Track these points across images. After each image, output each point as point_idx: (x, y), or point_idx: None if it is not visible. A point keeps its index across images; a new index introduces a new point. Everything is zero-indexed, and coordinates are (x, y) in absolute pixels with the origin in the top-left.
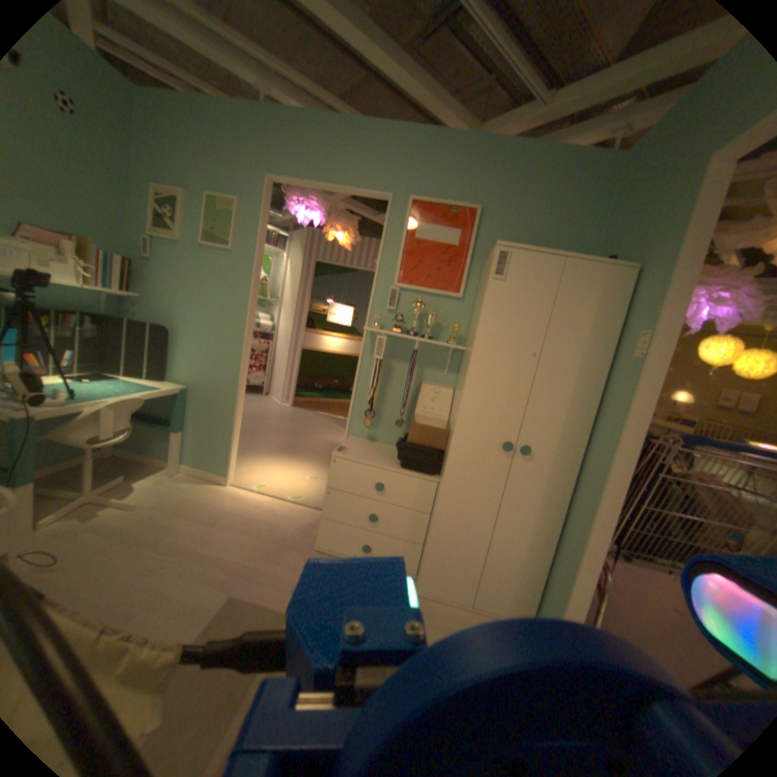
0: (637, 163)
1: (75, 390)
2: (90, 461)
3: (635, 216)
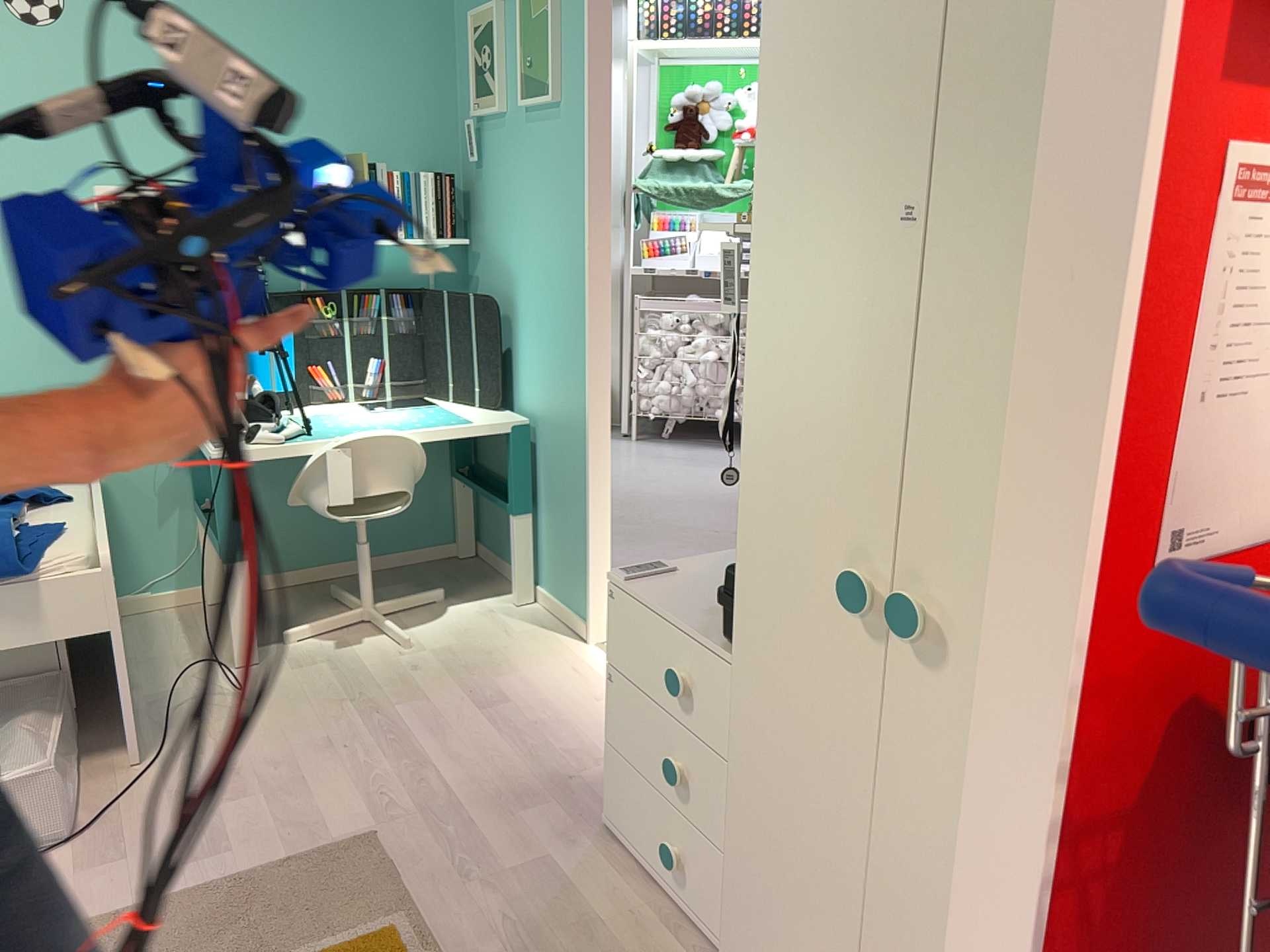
0: None
1: (346, 420)
2: (438, 557)
3: None
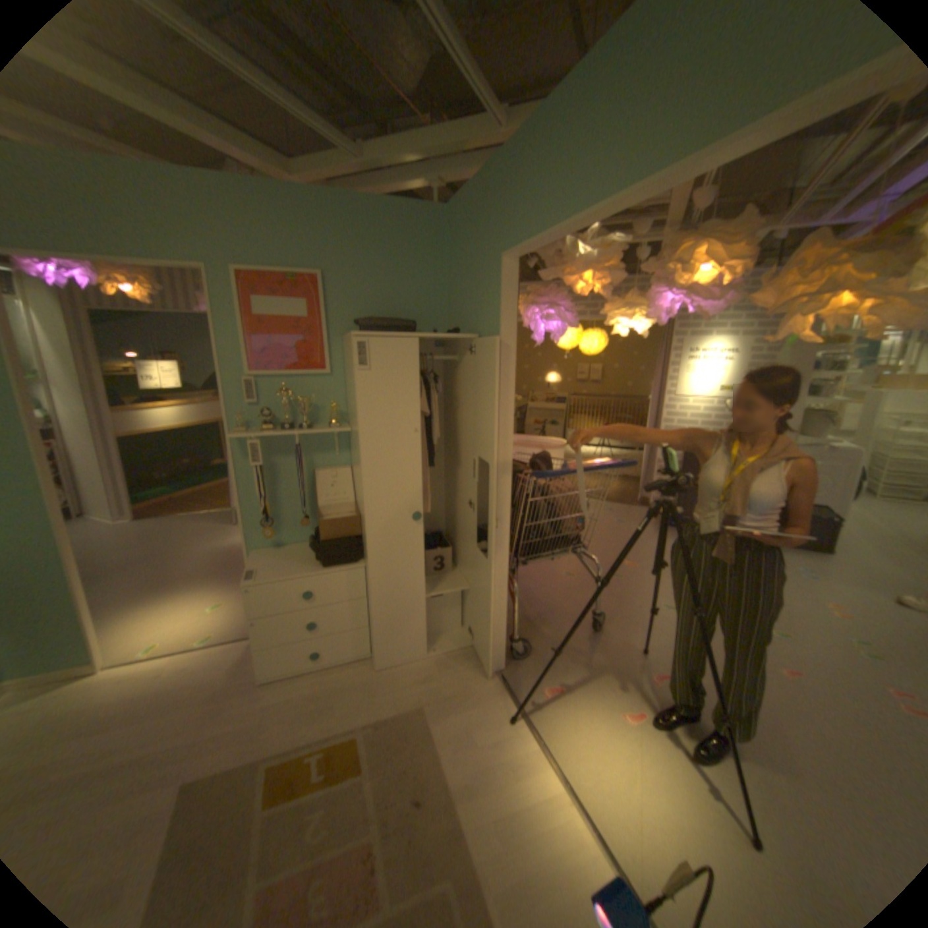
0: (456, 224)
1: None
2: None
3: (465, 281)
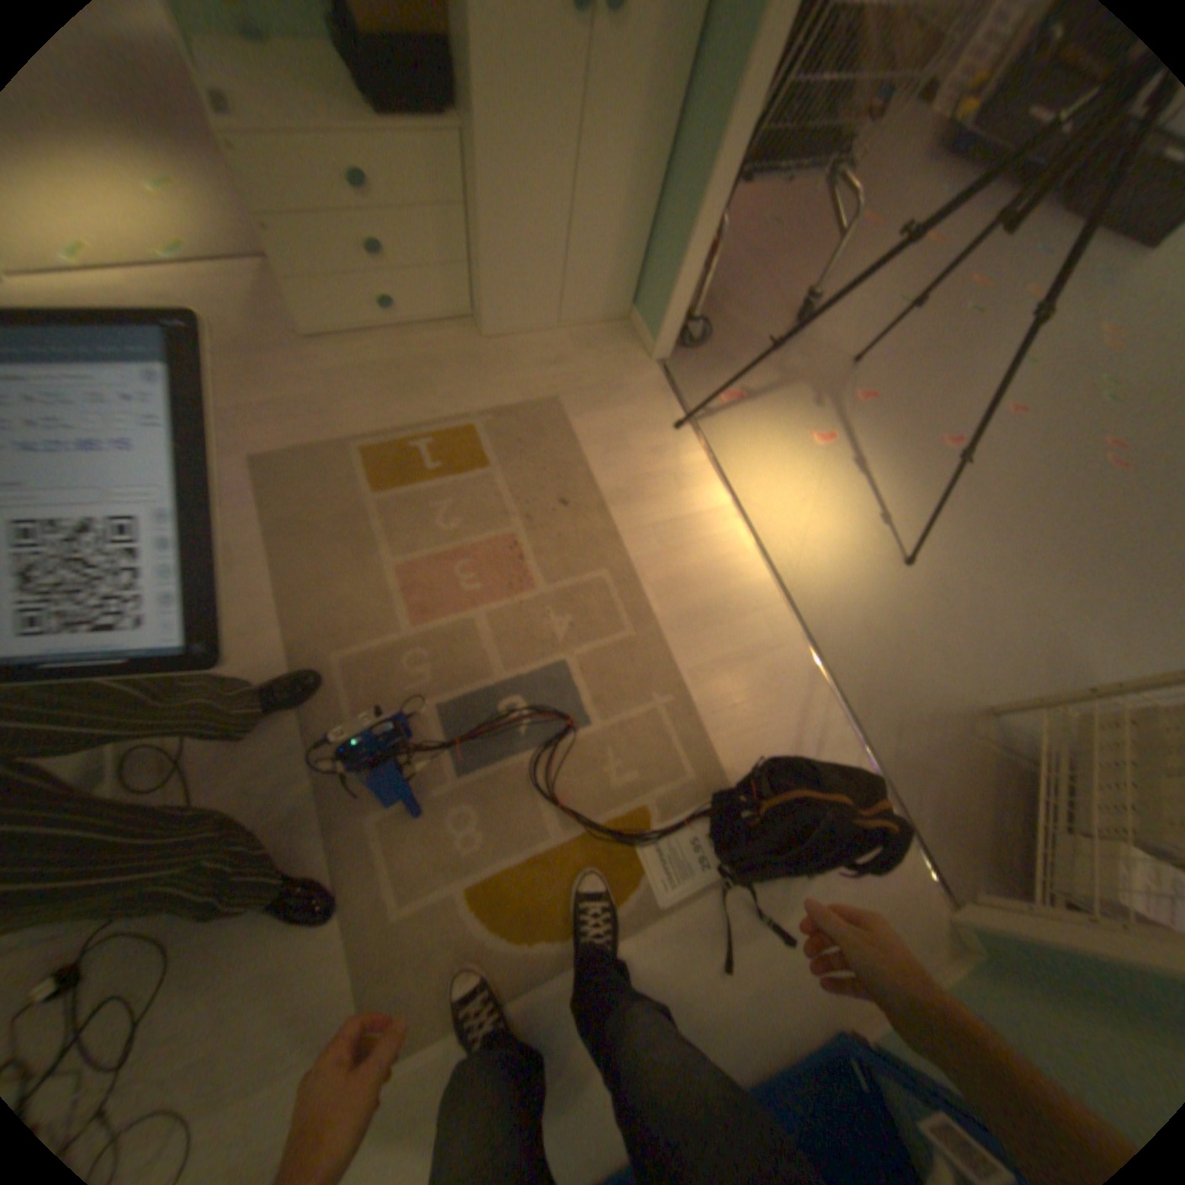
0: None
1: None
2: None
3: None
